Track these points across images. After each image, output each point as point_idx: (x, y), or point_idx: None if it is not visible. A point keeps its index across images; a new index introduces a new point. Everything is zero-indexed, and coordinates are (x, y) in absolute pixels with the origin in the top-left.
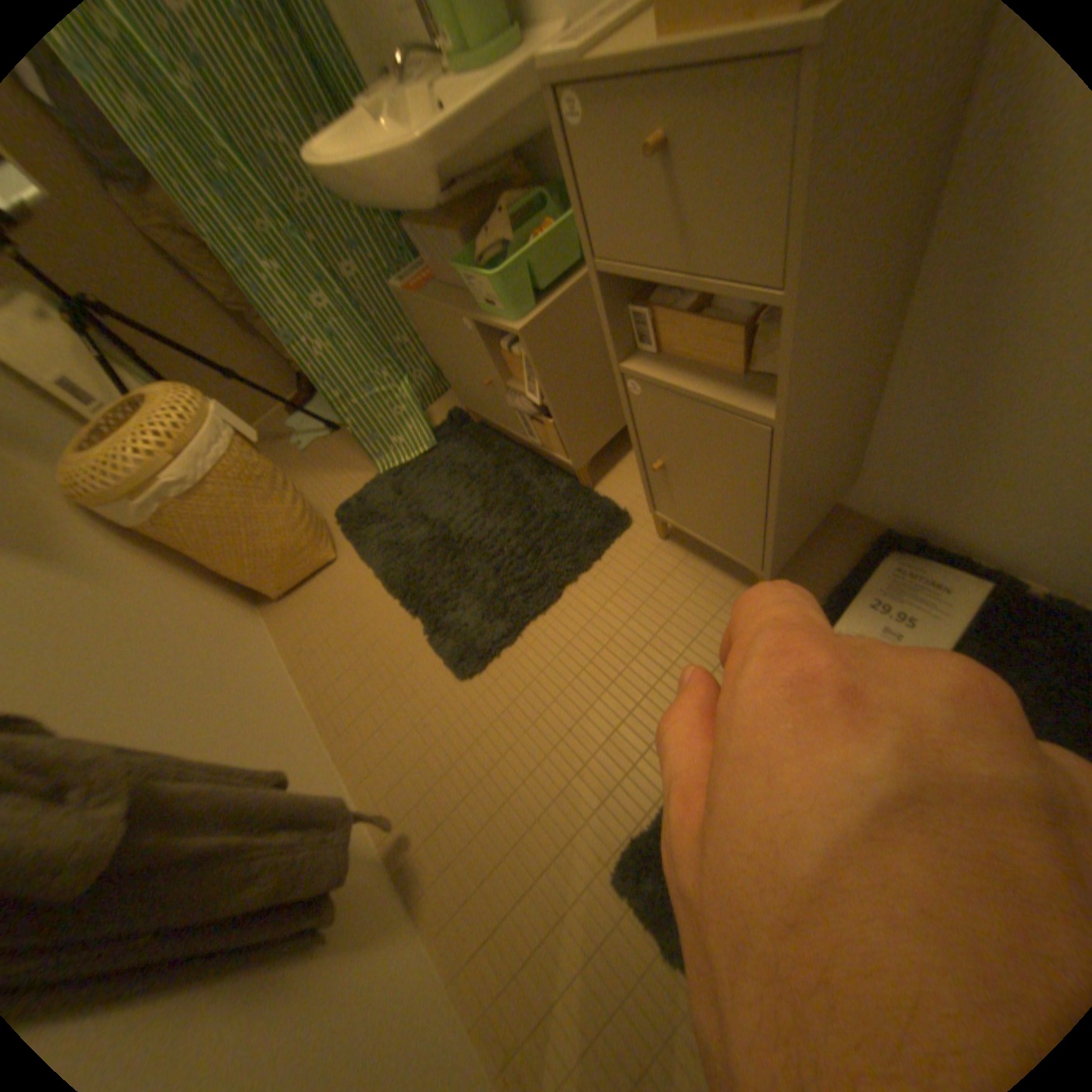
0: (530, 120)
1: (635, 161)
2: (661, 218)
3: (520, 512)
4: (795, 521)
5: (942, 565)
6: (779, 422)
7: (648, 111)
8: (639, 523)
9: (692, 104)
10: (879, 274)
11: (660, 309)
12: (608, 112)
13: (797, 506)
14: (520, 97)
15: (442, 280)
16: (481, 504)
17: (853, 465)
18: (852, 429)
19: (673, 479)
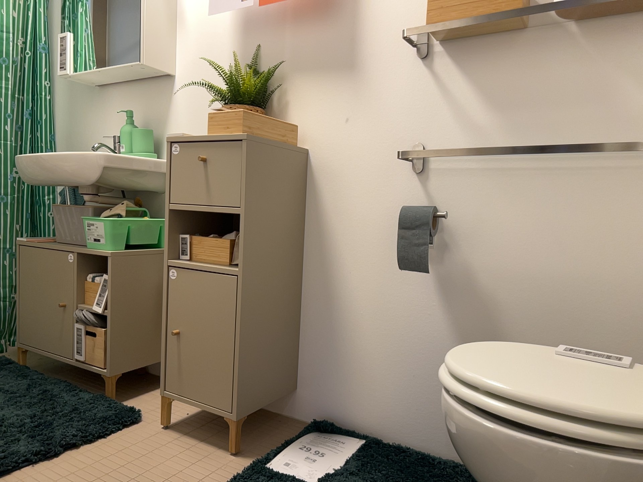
0: (150, 182)
1: (194, 165)
2: (200, 184)
3: (41, 408)
4: (252, 370)
5: (342, 434)
6: (239, 273)
7: (201, 151)
8: (147, 422)
9: (214, 150)
10: (280, 236)
11: (193, 237)
12: (187, 151)
13: (253, 354)
14: (150, 168)
15: (61, 242)
16: (1, 402)
17: (290, 368)
18: (283, 327)
19: (183, 345)
